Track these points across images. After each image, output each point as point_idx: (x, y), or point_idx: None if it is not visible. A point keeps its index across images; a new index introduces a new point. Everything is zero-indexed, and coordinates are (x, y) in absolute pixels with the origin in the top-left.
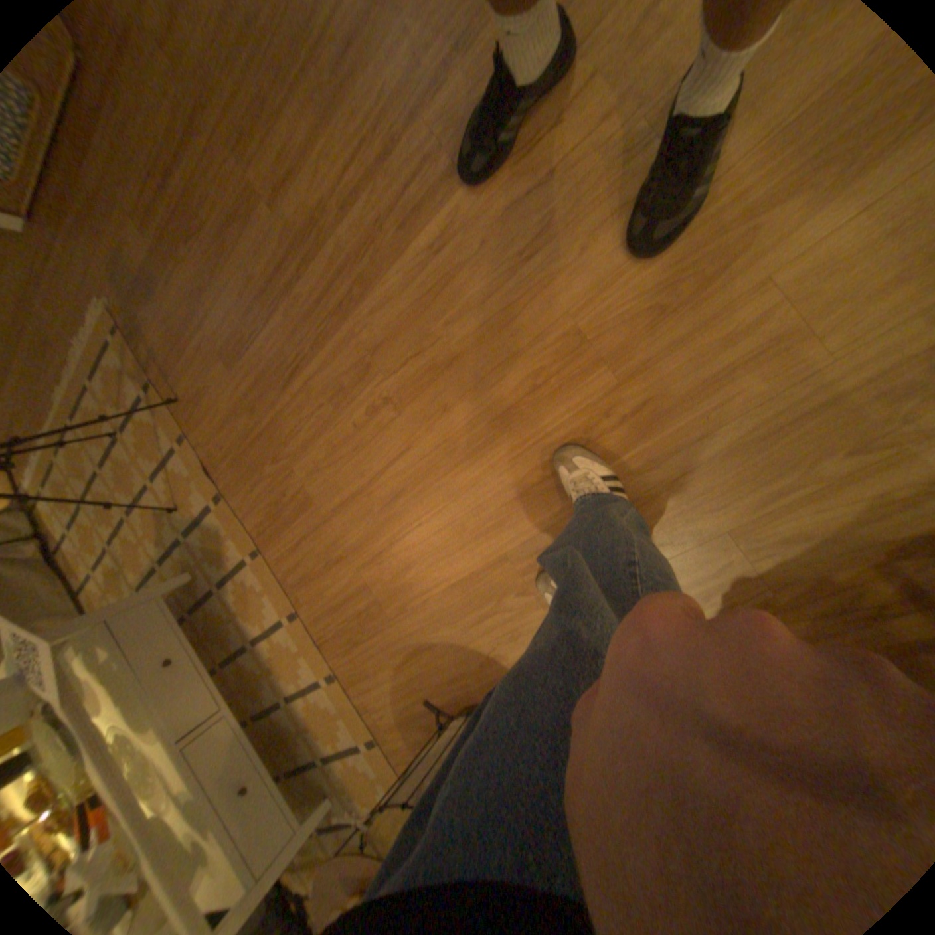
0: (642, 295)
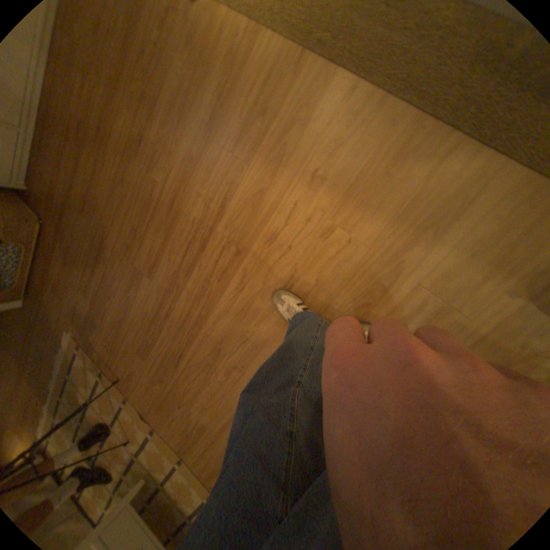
0: (356, 298)
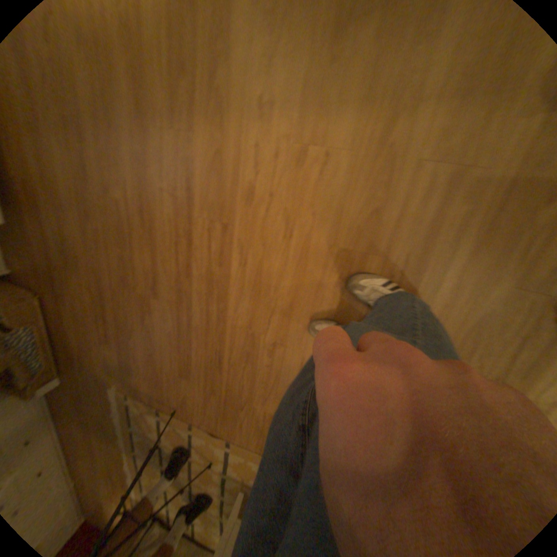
0: (360, 210)
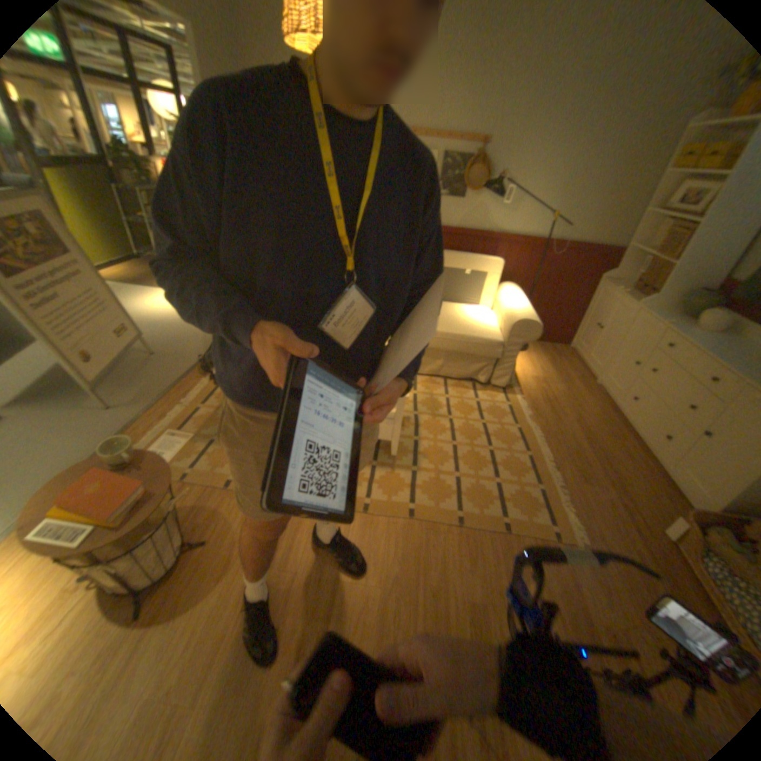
0: None
